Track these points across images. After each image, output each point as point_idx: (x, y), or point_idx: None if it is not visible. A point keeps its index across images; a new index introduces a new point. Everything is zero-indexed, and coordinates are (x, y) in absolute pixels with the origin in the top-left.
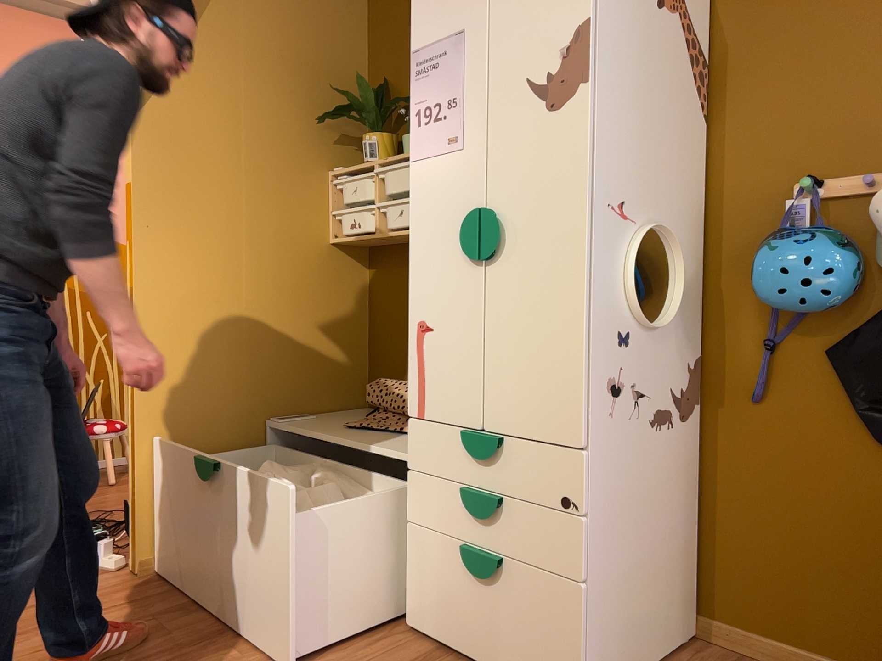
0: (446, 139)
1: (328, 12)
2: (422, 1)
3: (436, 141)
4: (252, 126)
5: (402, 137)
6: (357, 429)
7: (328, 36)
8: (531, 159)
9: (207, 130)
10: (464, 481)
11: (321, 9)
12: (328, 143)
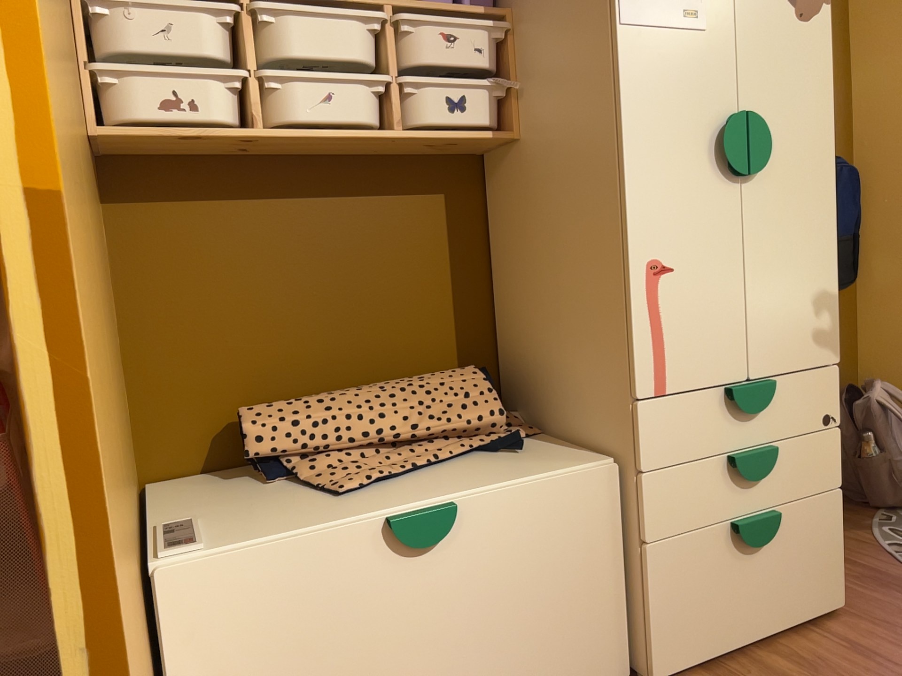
0: (680, 9)
1: None
2: None
3: (664, 8)
4: None
5: None
6: (373, 487)
7: None
8: (784, 67)
9: None
10: (728, 448)
11: None
12: None
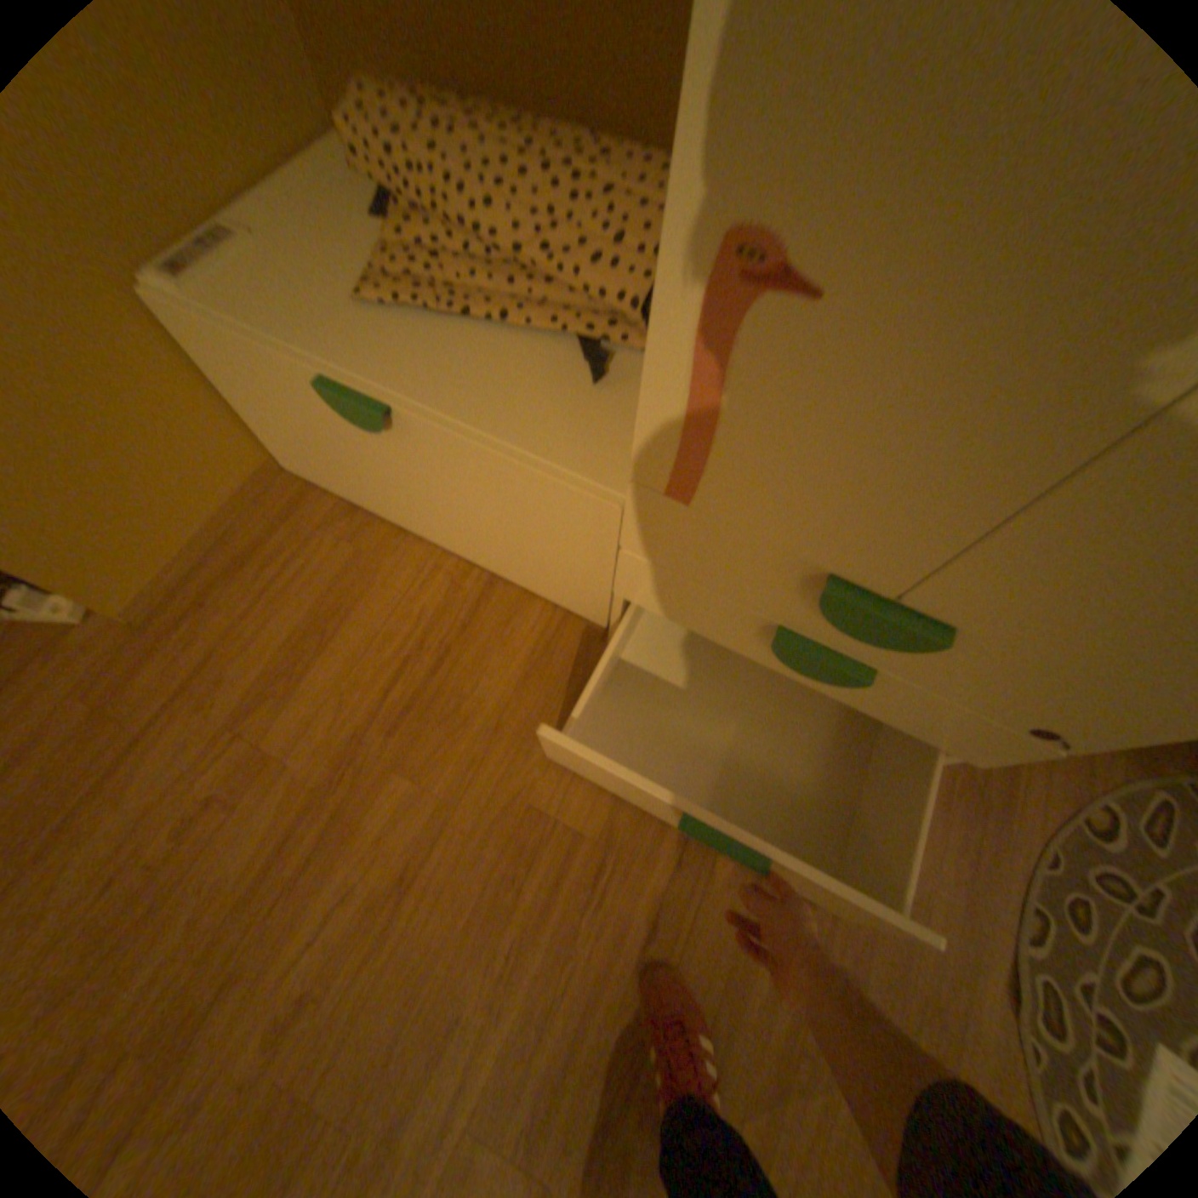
0: None
1: None
2: None
3: None
4: None
5: None
6: (393, 309)
7: None
8: None
9: None
10: (781, 618)
11: None
12: None
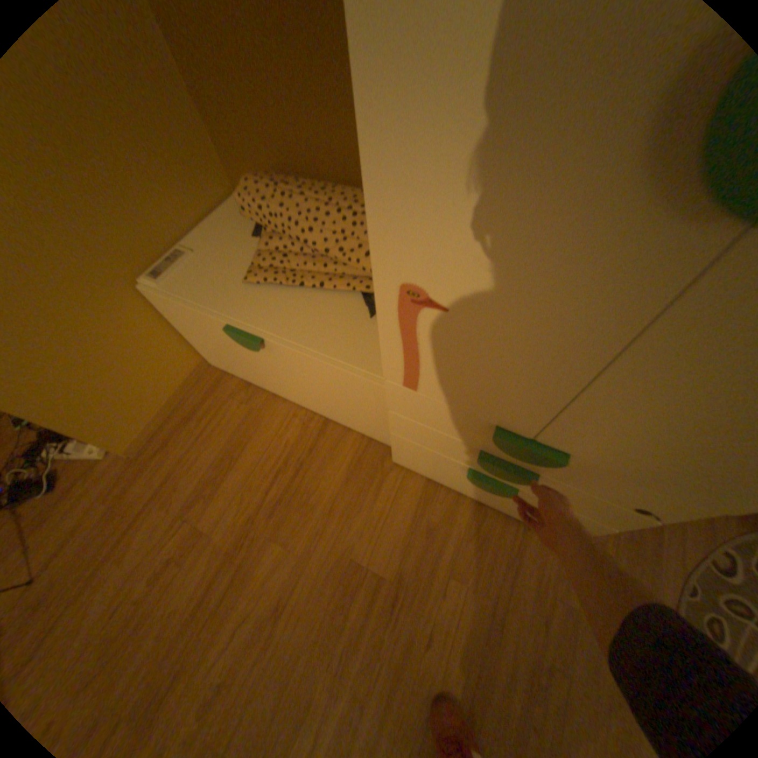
0: None
1: None
2: None
3: None
4: None
5: None
6: (265, 287)
7: None
8: None
9: None
10: (480, 447)
11: None
12: None
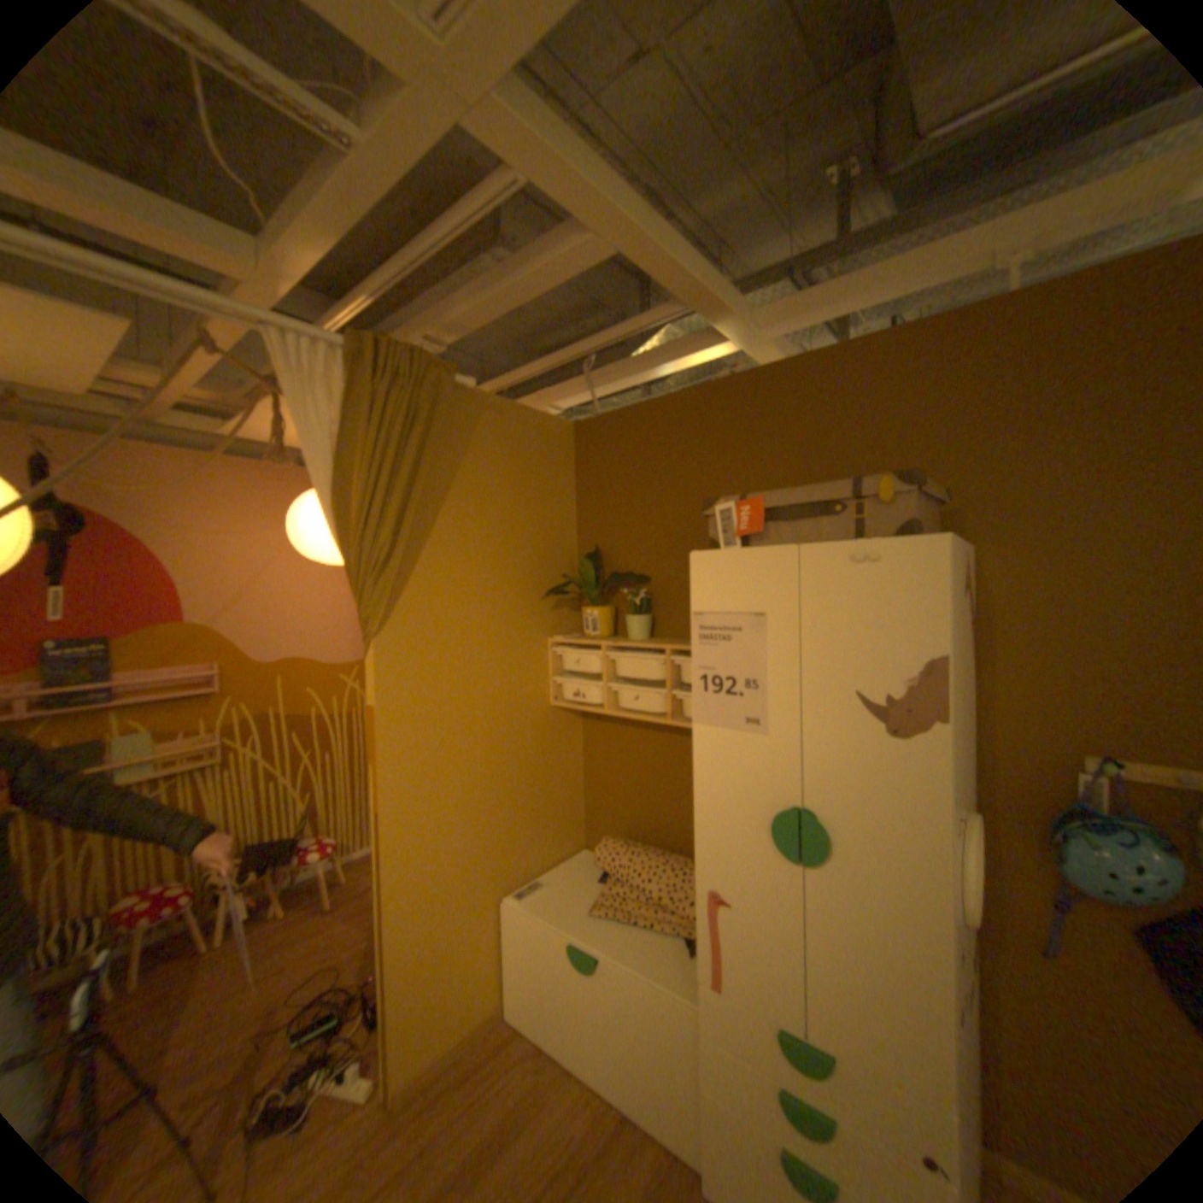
0: (742, 717)
1: (542, 486)
2: (703, 563)
3: (728, 714)
4: (481, 615)
5: (625, 616)
6: (604, 921)
7: (542, 509)
8: (865, 778)
9: (441, 632)
10: (779, 1081)
11: (536, 485)
12: (546, 611)
